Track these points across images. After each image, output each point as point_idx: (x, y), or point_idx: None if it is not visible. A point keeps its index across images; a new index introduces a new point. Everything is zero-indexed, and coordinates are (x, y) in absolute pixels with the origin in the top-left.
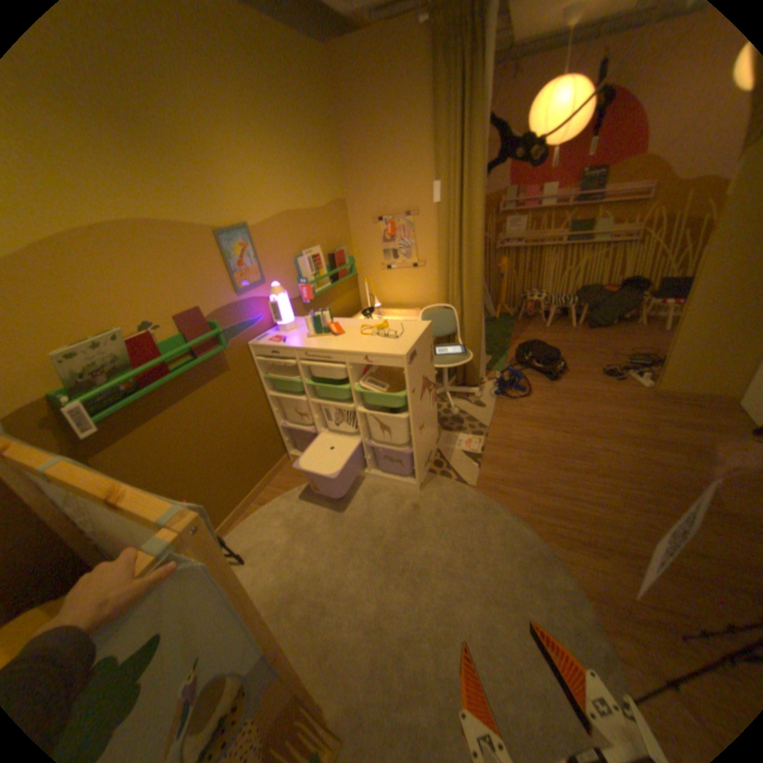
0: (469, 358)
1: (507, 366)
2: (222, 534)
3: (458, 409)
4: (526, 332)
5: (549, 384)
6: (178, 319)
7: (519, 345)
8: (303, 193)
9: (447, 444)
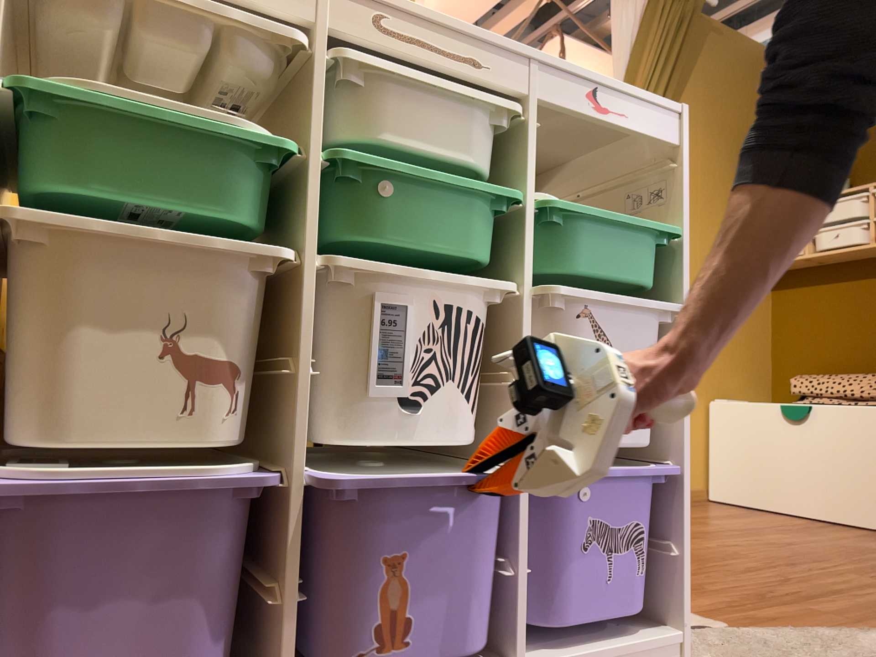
0: None
1: None
2: None
3: None
4: None
5: None
6: None
7: None
8: None
9: None
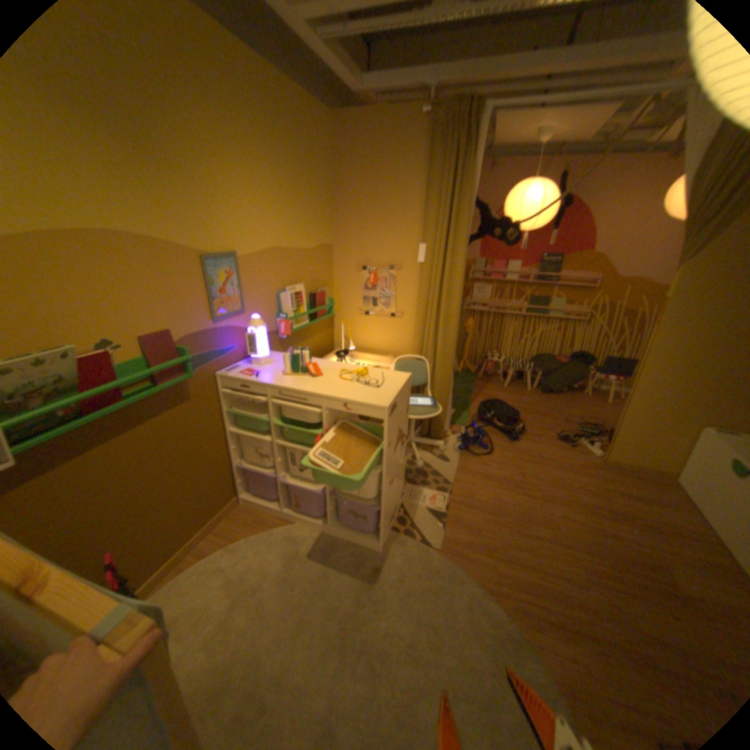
0: (439, 412)
1: (469, 422)
2: (145, 595)
3: (422, 462)
4: (486, 390)
5: (509, 445)
6: (145, 340)
7: (480, 402)
8: (296, 234)
9: (412, 499)
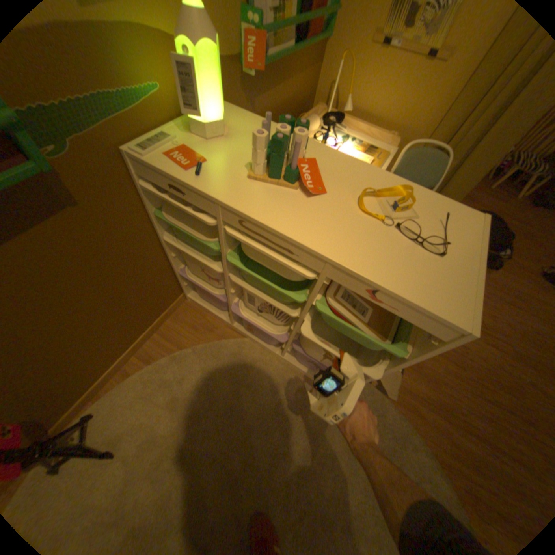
0: None
1: None
2: (90, 399)
3: None
4: None
5: None
6: None
7: None
8: None
9: None
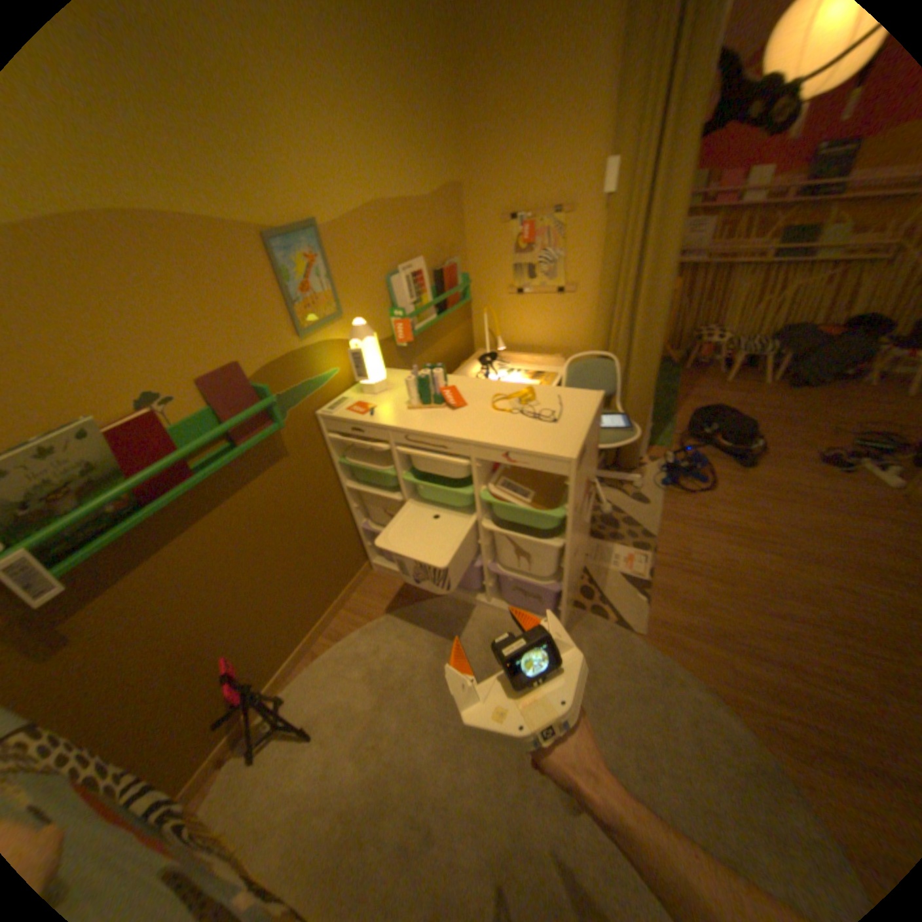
0: (638, 436)
1: (677, 440)
2: (279, 685)
3: (610, 504)
4: (699, 388)
5: (742, 473)
6: (206, 382)
7: (691, 407)
8: (405, 170)
9: (599, 560)
